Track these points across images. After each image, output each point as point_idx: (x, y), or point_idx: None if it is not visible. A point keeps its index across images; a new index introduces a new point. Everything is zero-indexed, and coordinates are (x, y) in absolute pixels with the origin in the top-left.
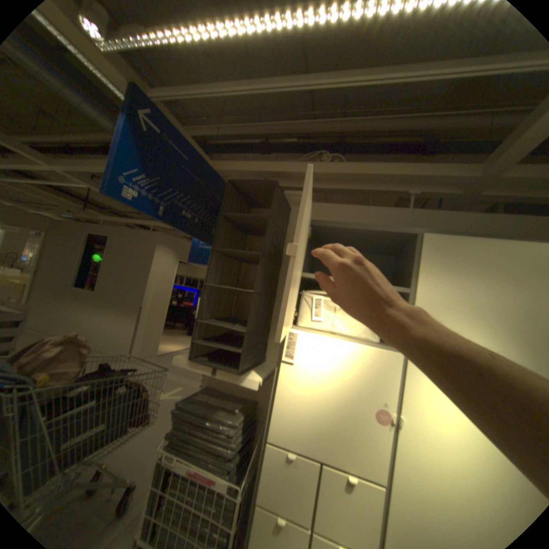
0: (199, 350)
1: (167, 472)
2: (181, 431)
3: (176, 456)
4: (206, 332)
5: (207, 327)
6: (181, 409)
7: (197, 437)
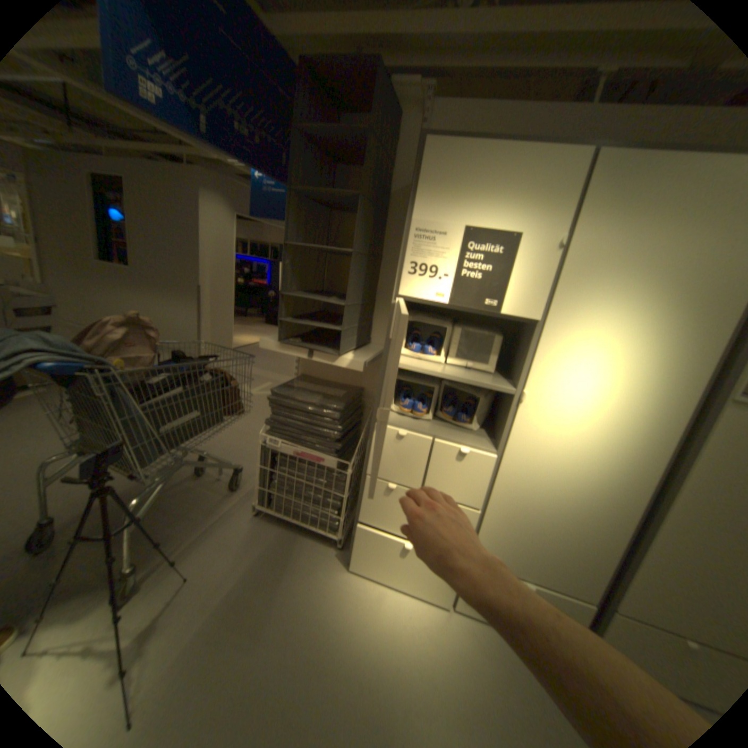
0: (289, 331)
1: (274, 454)
2: (282, 416)
3: (280, 439)
4: (294, 309)
5: (295, 303)
6: (278, 395)
7: (300, 422)
